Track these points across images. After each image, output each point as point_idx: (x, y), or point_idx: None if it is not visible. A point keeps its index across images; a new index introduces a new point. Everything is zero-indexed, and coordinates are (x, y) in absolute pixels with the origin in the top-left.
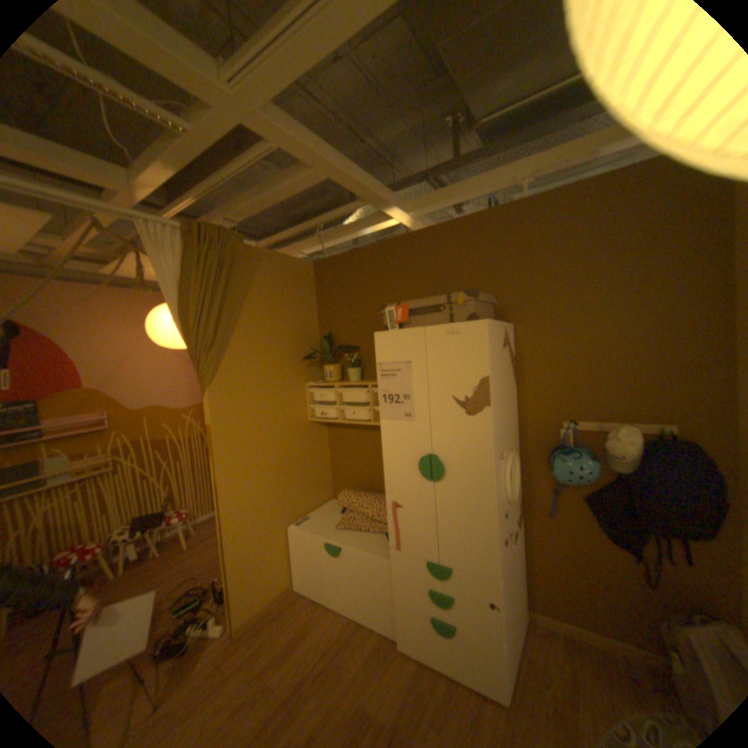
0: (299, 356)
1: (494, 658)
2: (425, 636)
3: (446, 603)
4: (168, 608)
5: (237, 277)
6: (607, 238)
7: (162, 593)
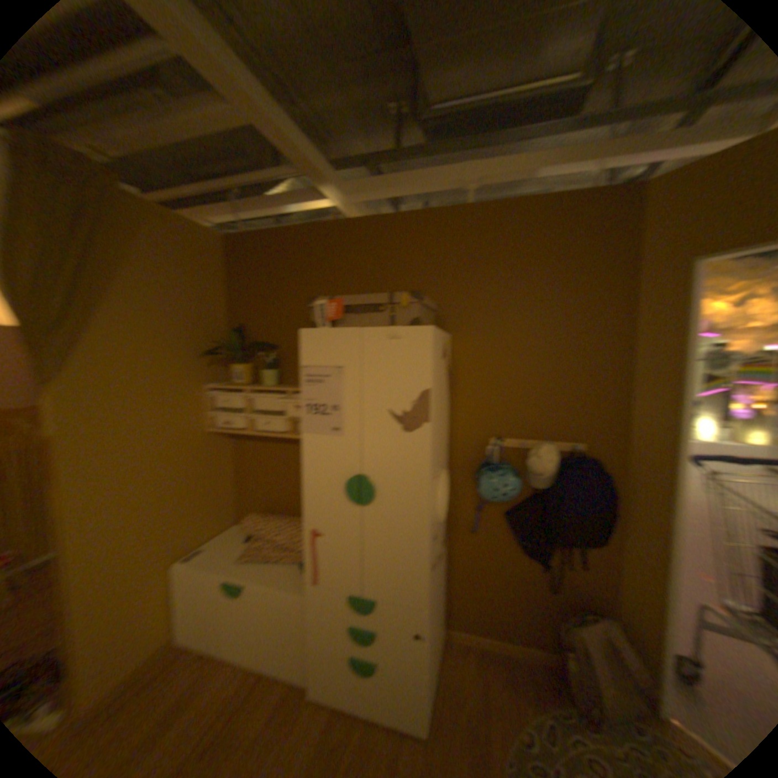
0: (194, 351)
1: (413, 692)
2: (339, 680)
3: (366, 641)
4: None
5: (104, 233)
6: (541, 260)
7: None
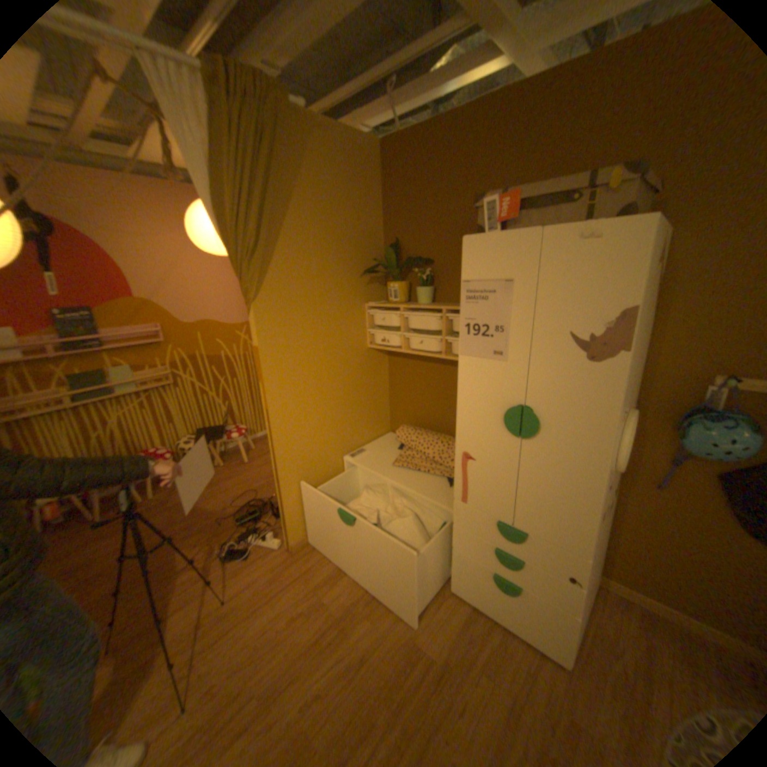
0: (358, 269)
1: (563, 627)
2: (484, 587)
3: (515, 566)
4: (231, 515)
5: (282, 156)
6: None
7: (225, 500)
